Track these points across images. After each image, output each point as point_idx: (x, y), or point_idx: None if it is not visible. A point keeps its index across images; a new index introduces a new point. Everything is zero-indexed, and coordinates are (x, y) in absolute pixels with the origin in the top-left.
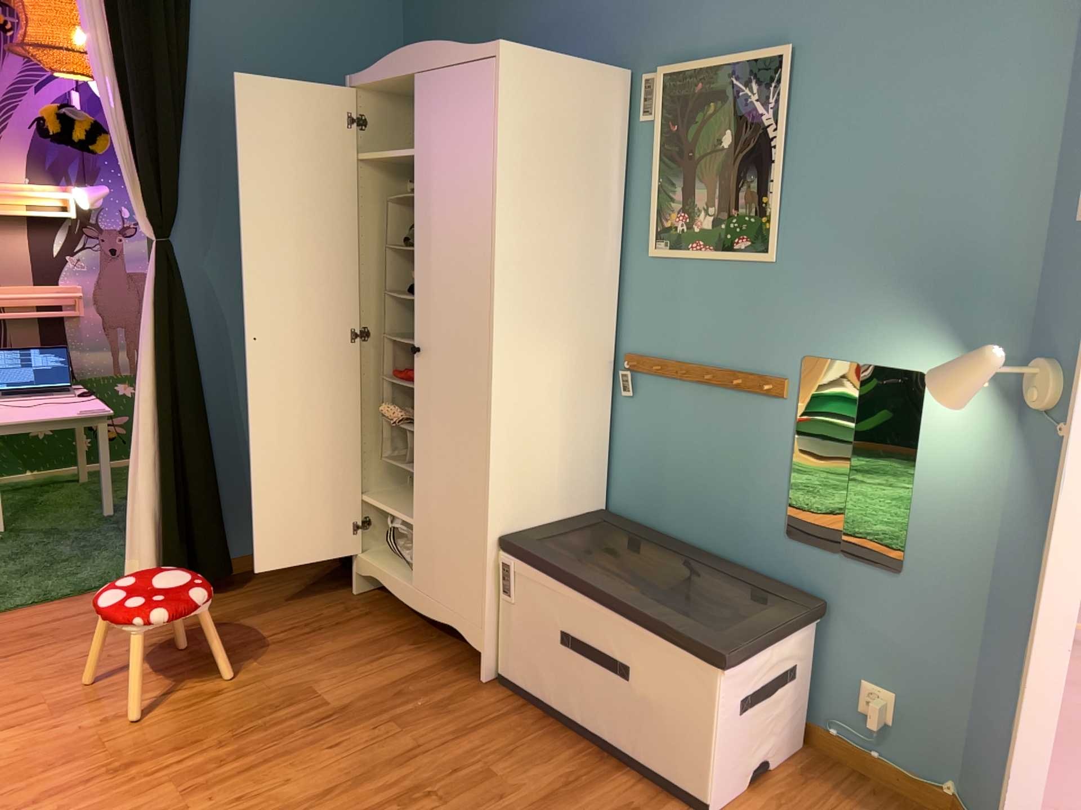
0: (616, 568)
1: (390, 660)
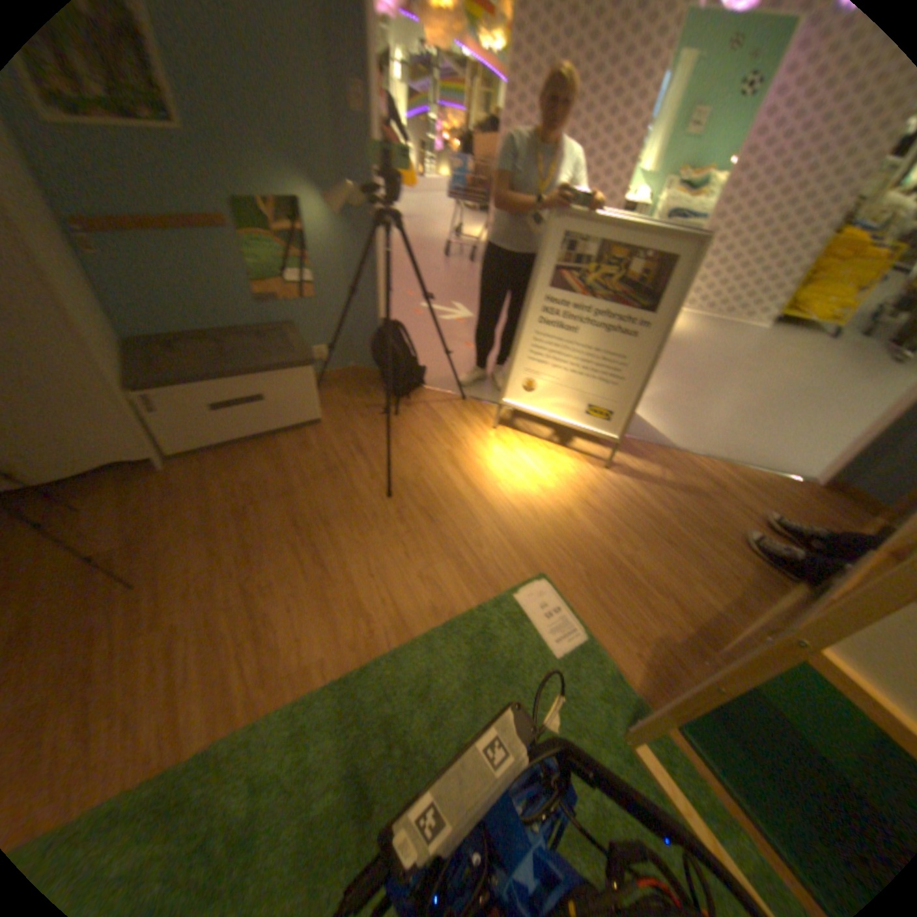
0: (196, 365)
1: (90, 511)
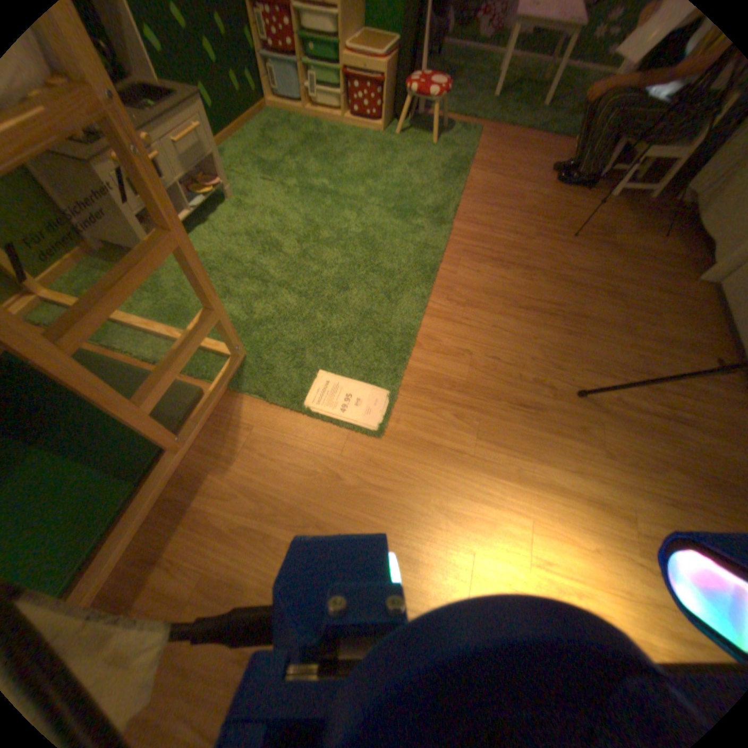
0: None
1: (655, 242)
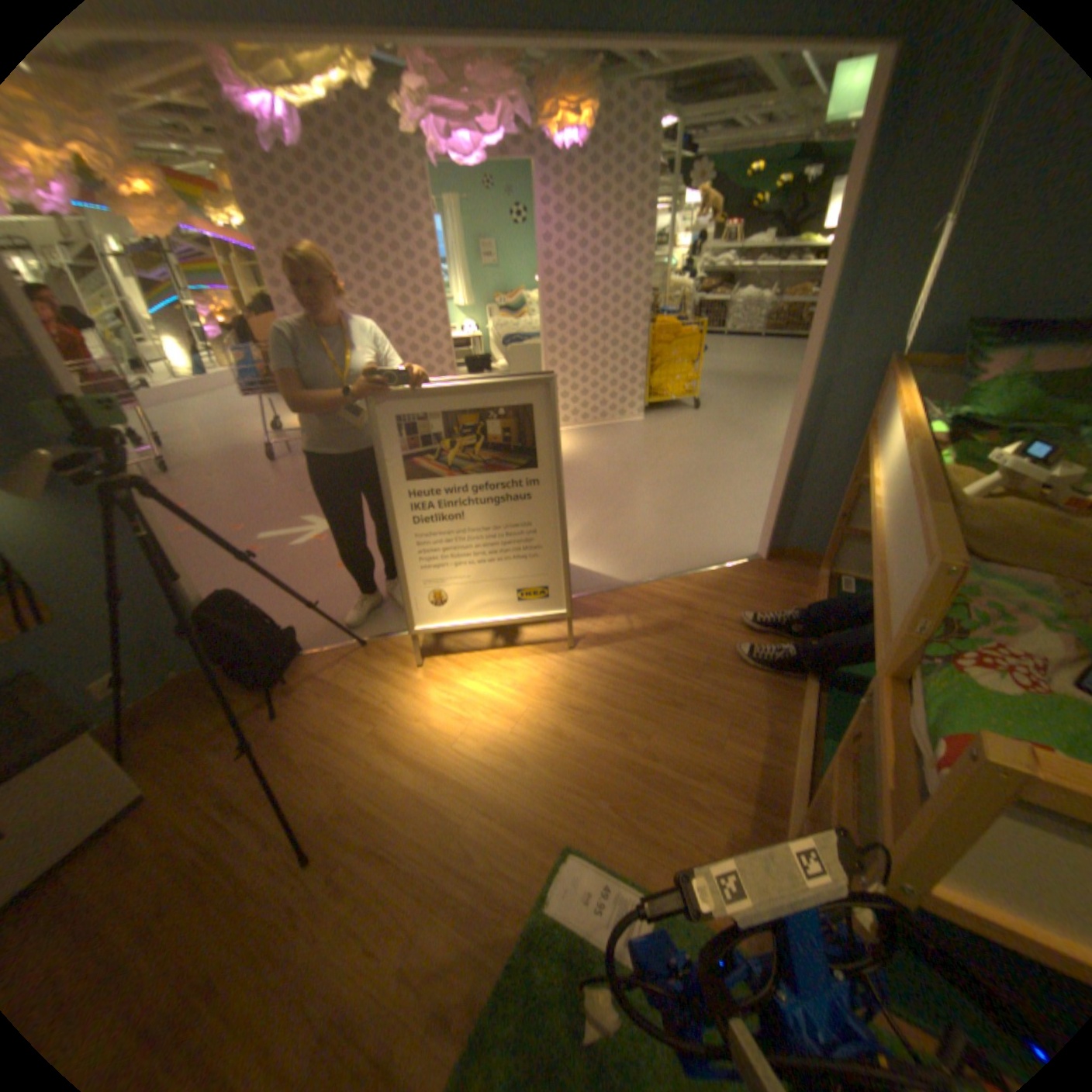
0: None
1: None
